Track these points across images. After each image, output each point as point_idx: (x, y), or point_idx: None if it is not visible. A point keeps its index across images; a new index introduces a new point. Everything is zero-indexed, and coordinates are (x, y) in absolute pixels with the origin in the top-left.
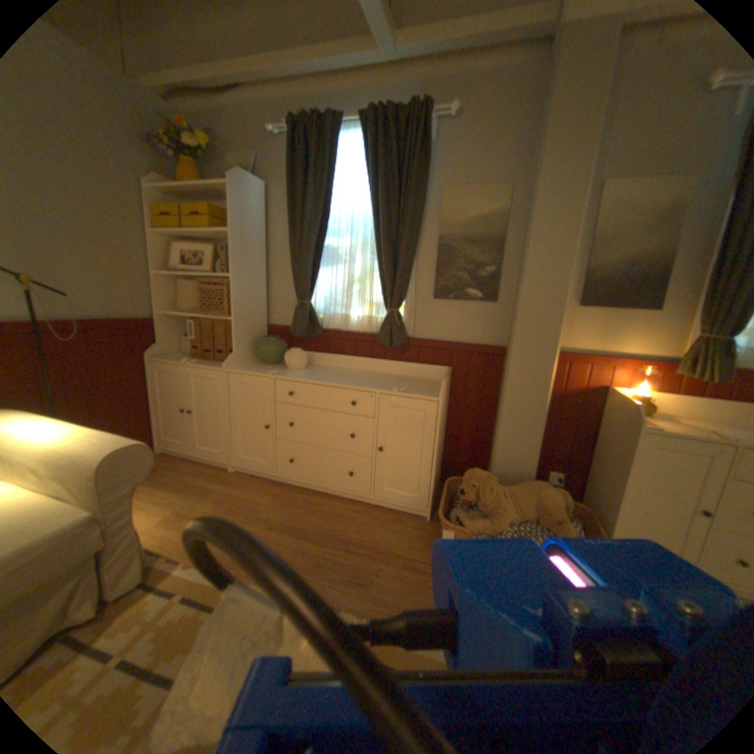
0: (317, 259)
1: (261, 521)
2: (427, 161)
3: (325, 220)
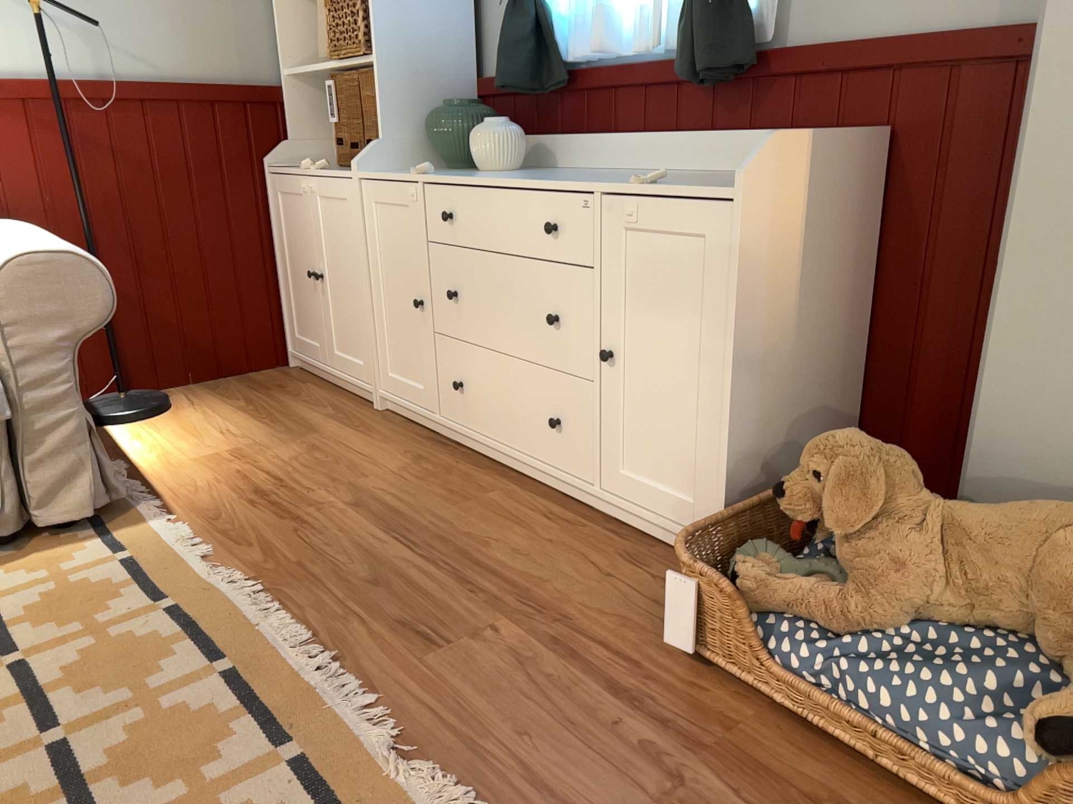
0: None
1: (352, 489)
2: None
3: None
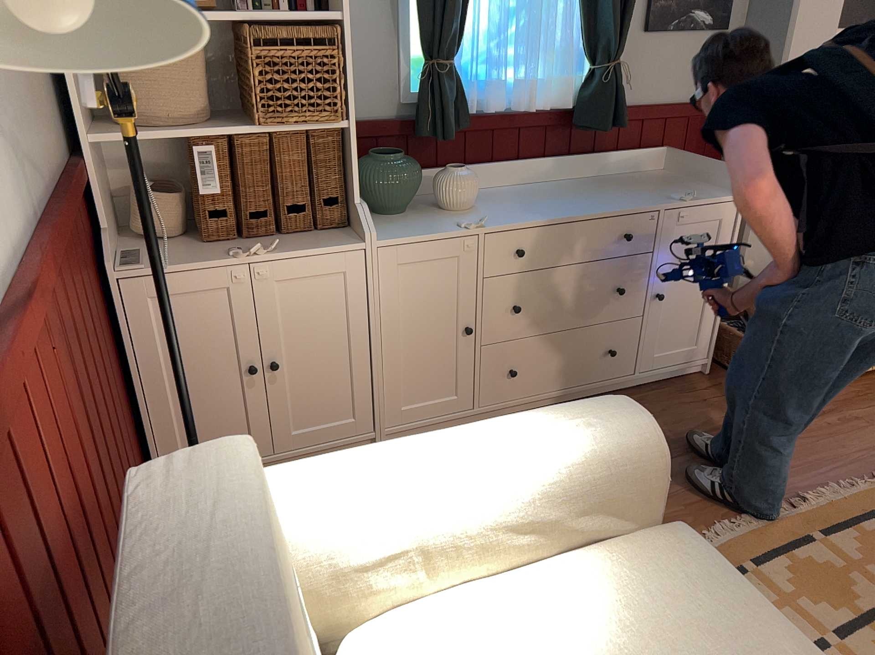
0: None
1: None
2: None
3: None
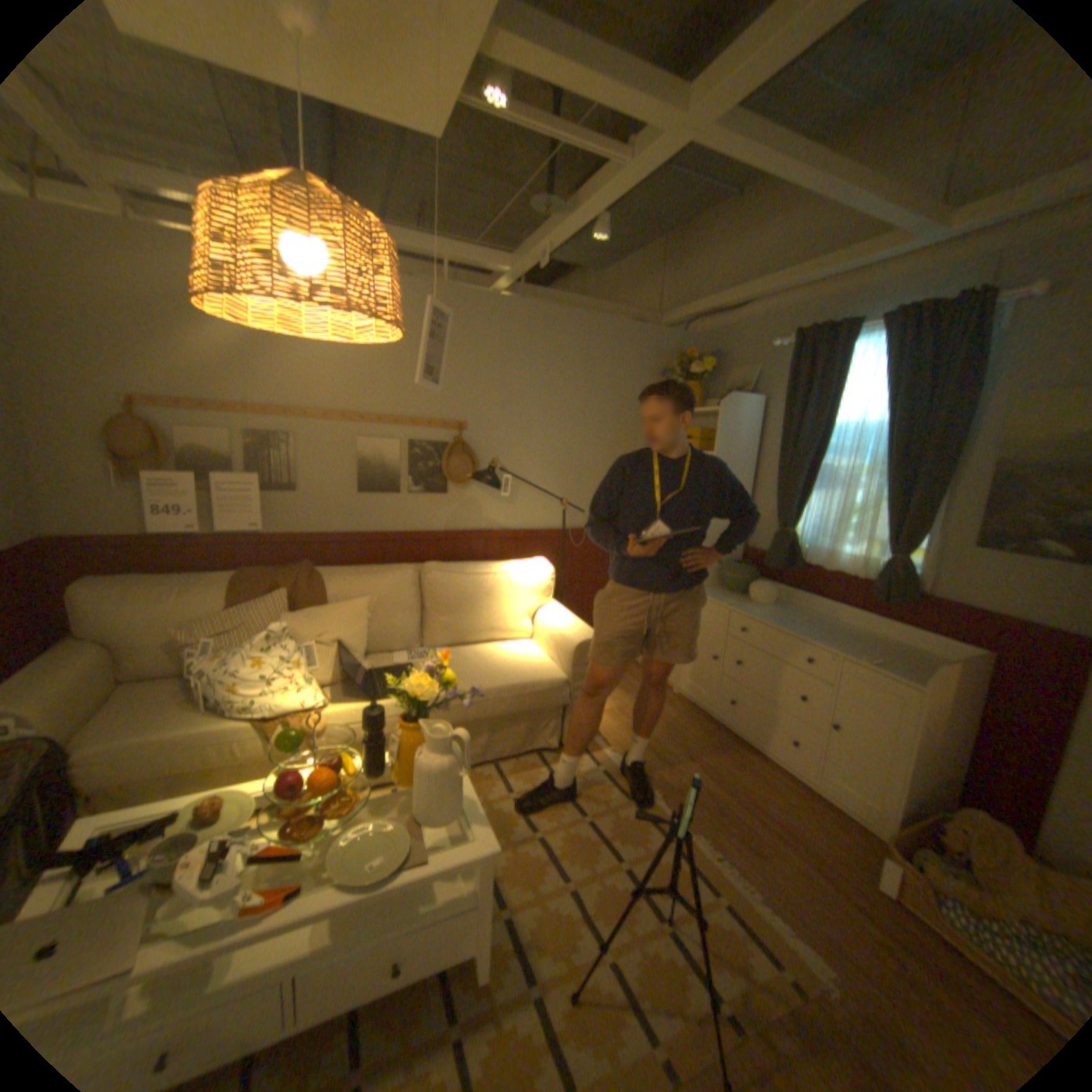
0: (809, 482)
1: (685, 749)
2: (979, 364)
3: (825, 437)
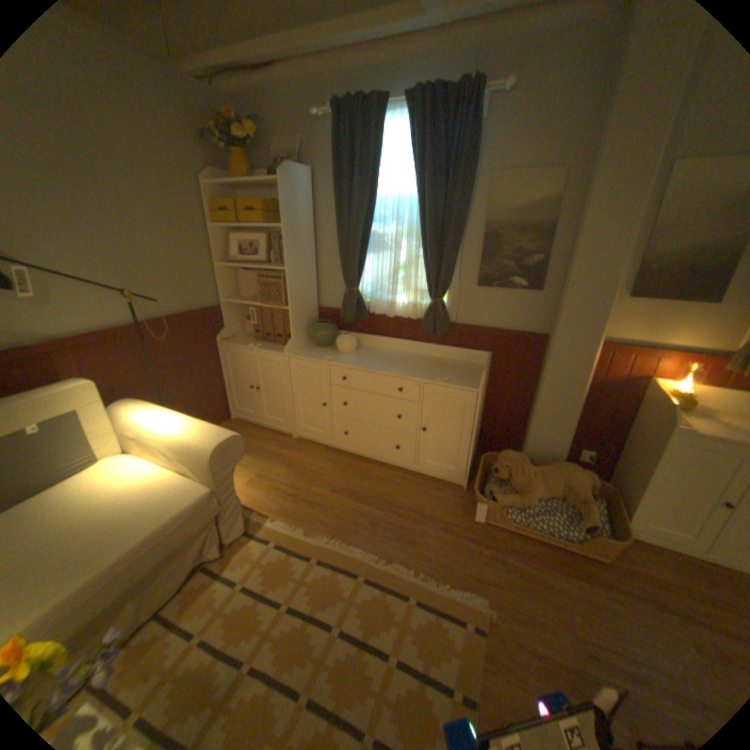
0: (364, 248)
1: (324, 484)
2: (476, 146)
3: (371, 208)
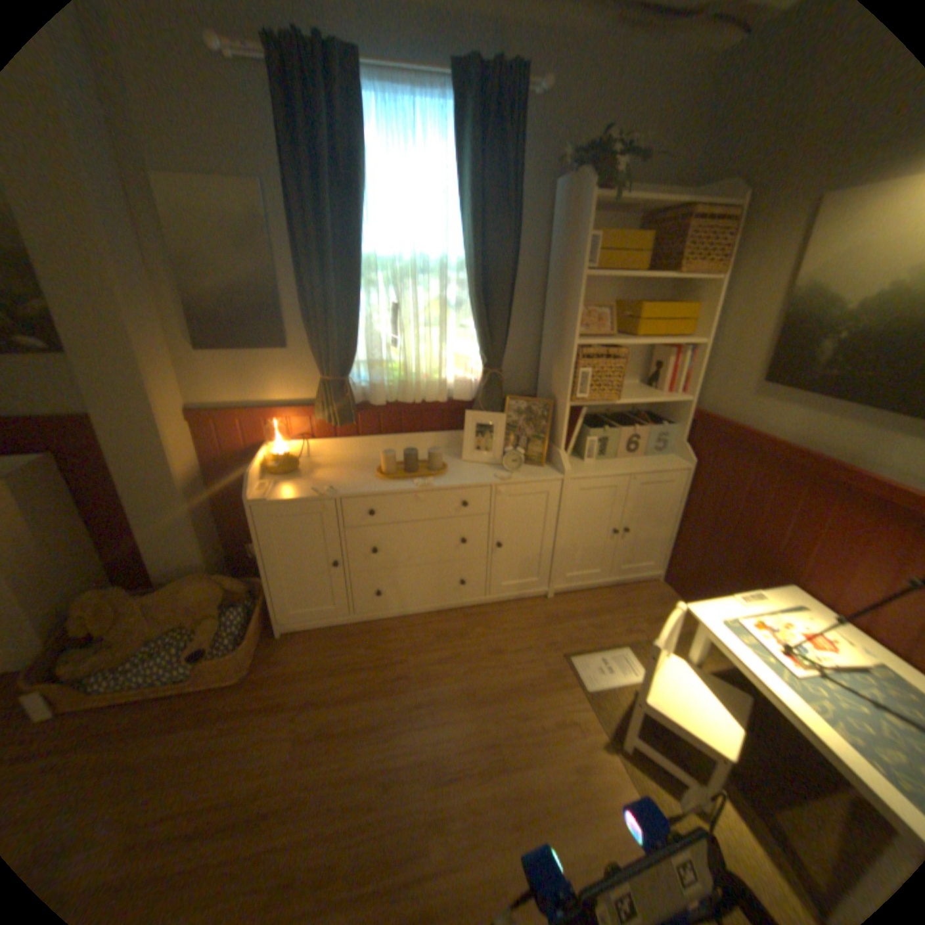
0: None
1: None
2: None
3: None
